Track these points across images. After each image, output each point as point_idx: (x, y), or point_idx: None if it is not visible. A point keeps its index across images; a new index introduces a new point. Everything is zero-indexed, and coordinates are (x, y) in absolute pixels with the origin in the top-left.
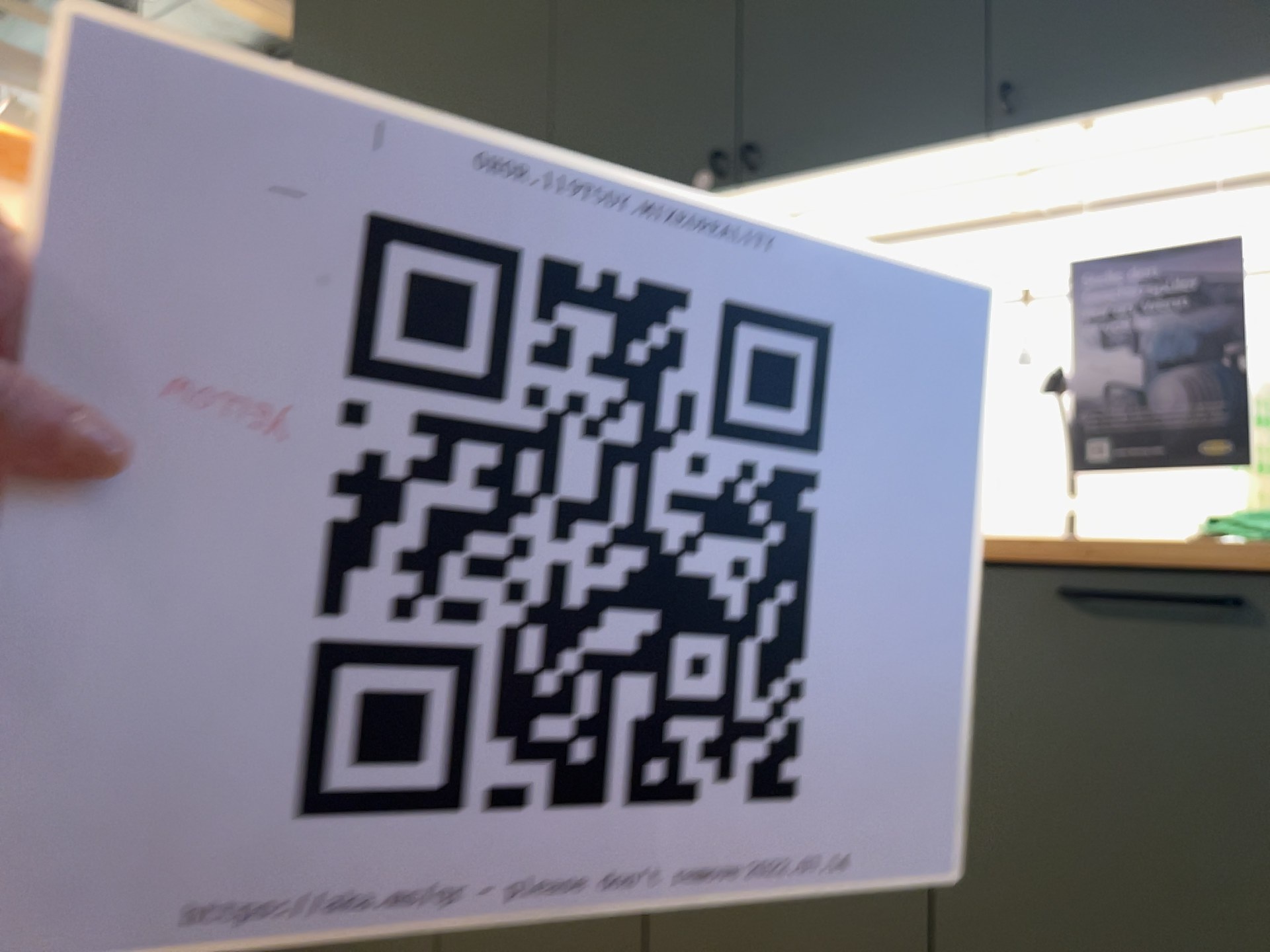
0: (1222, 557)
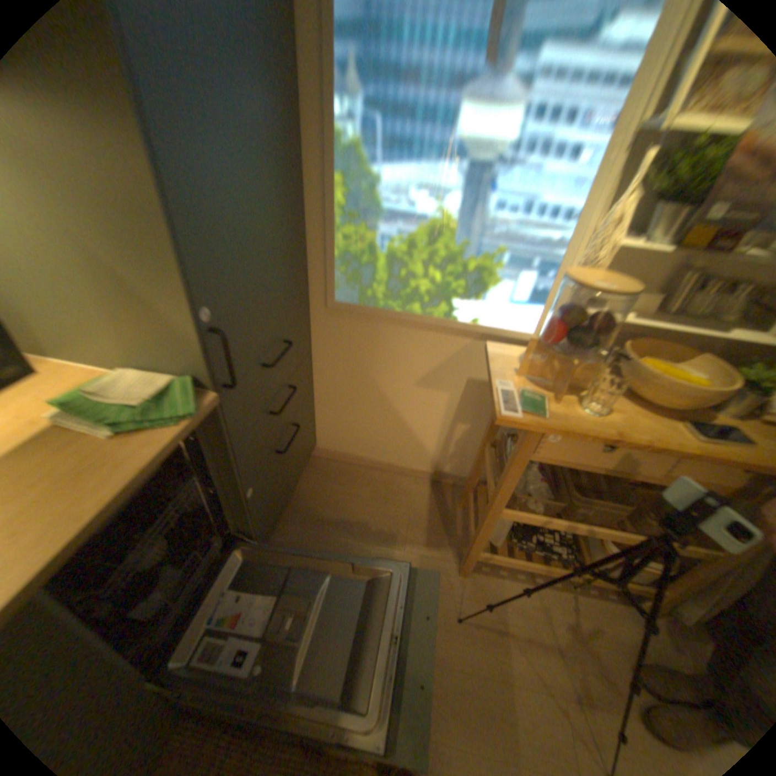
0: (172, 445)
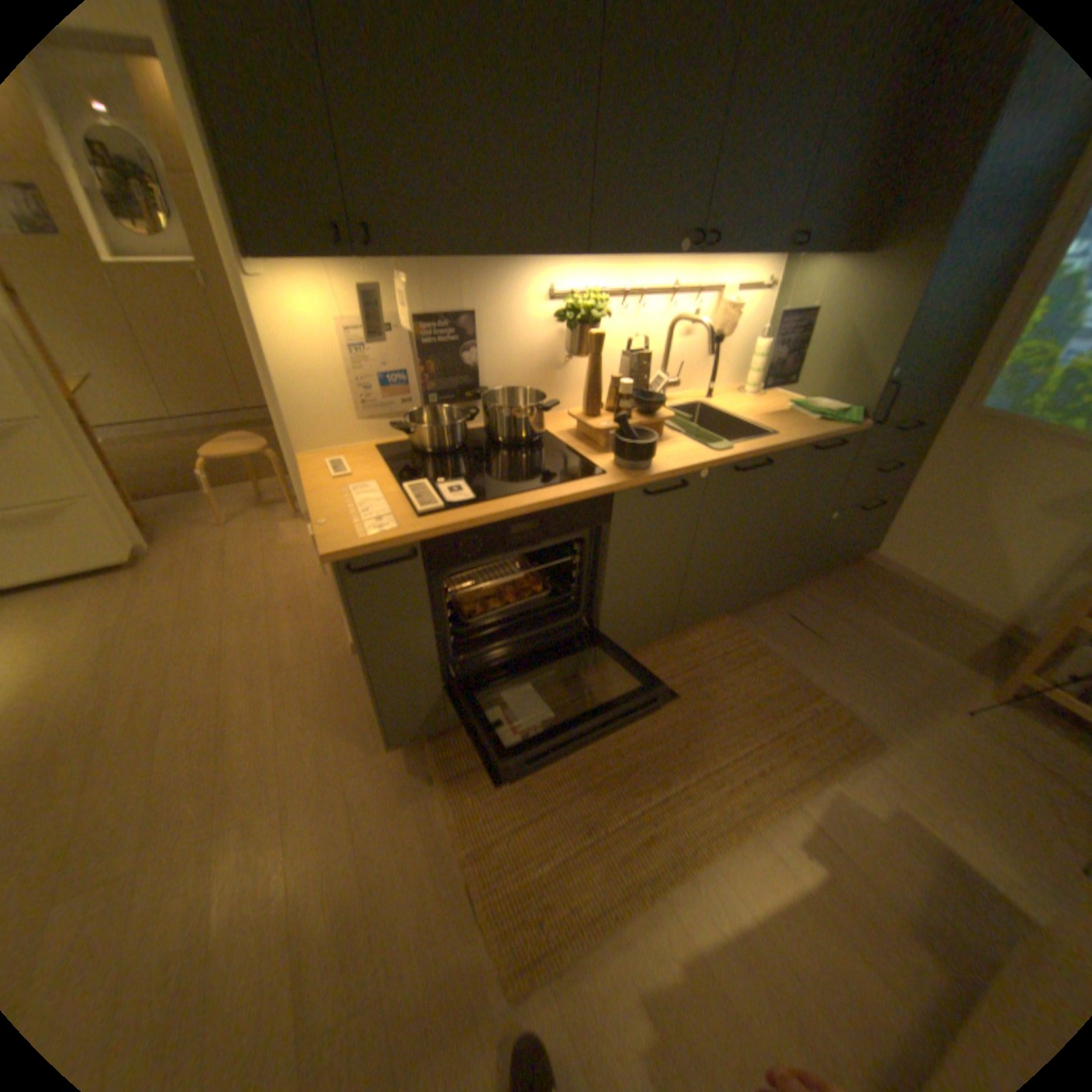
0: (845, 432)
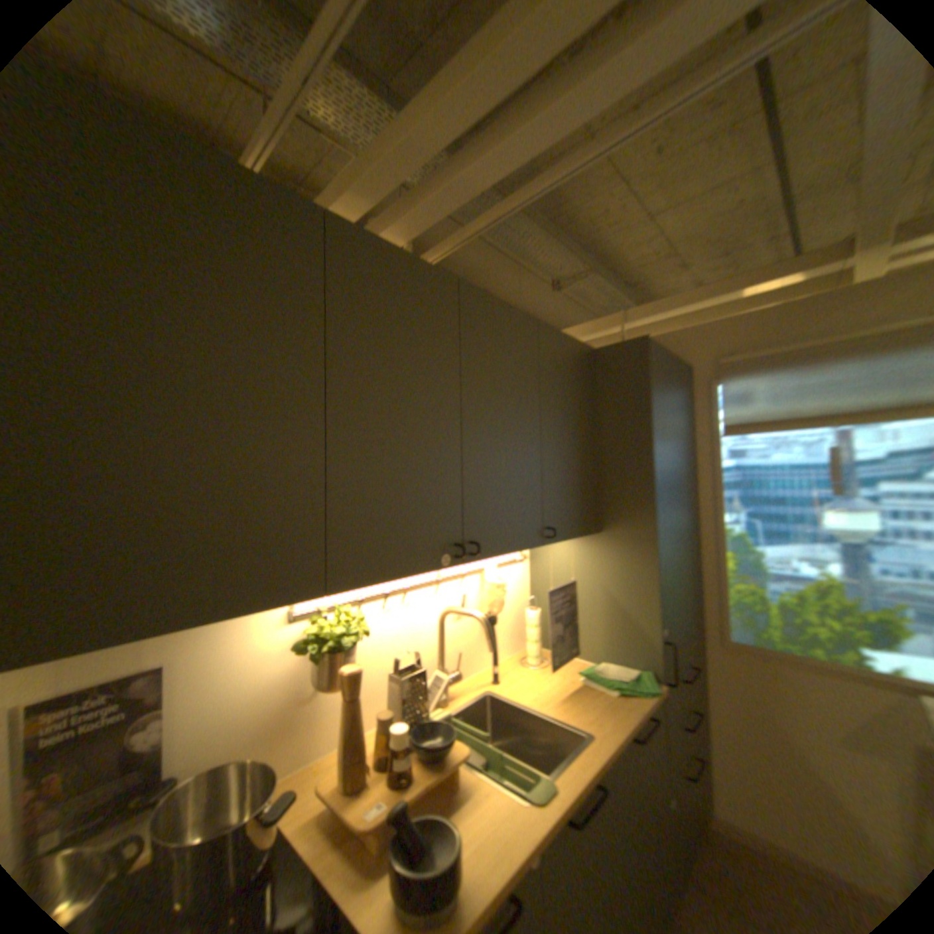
0: (655, 710)
